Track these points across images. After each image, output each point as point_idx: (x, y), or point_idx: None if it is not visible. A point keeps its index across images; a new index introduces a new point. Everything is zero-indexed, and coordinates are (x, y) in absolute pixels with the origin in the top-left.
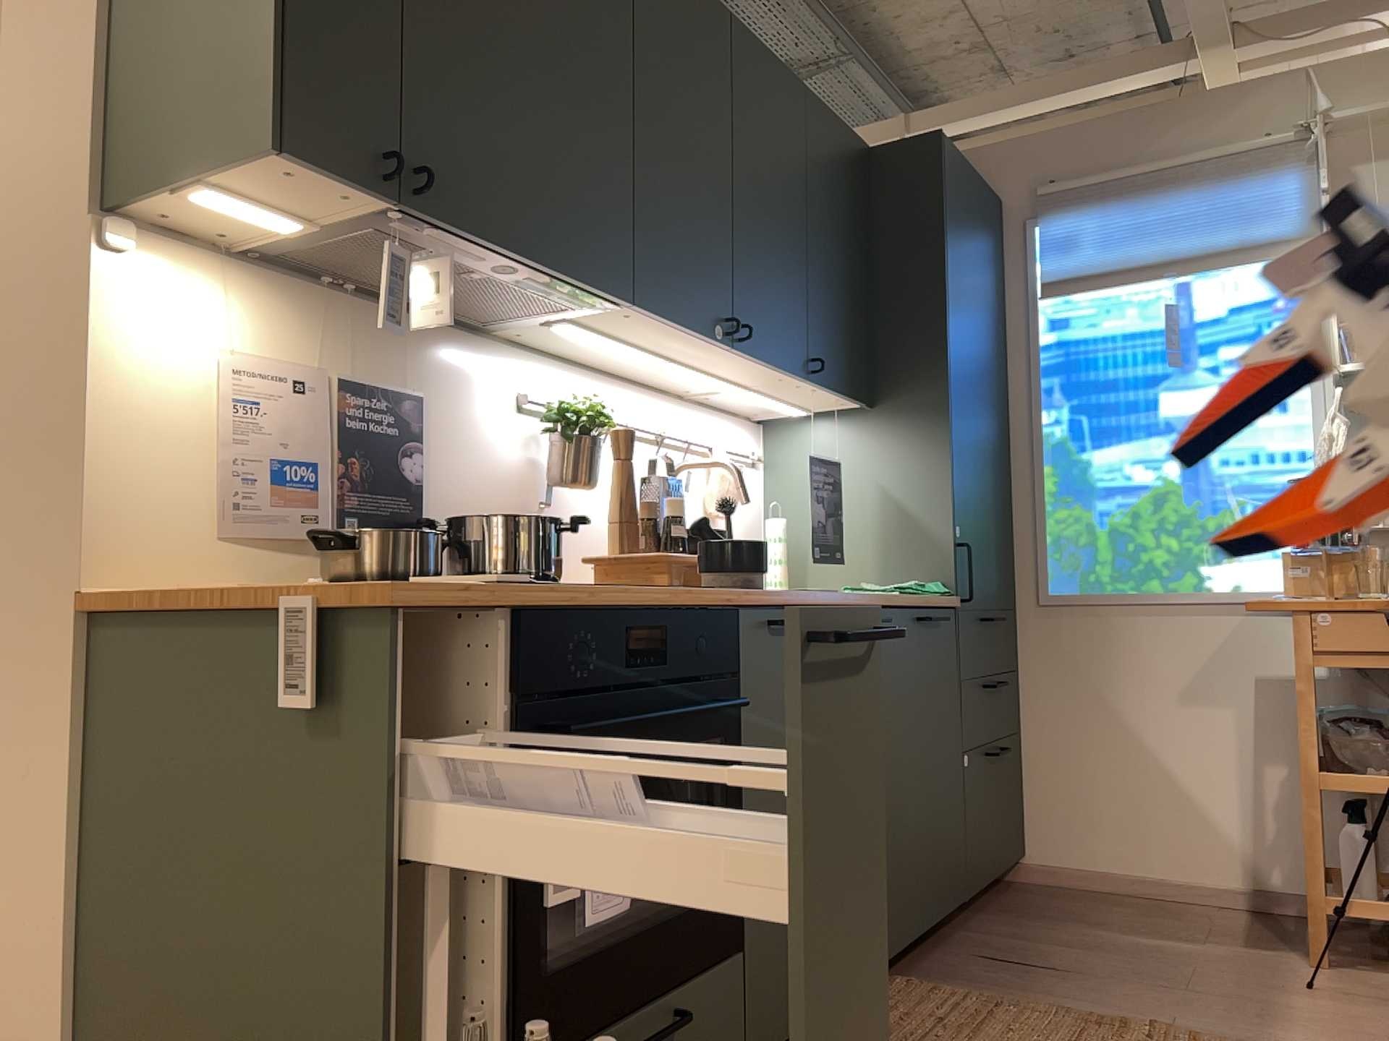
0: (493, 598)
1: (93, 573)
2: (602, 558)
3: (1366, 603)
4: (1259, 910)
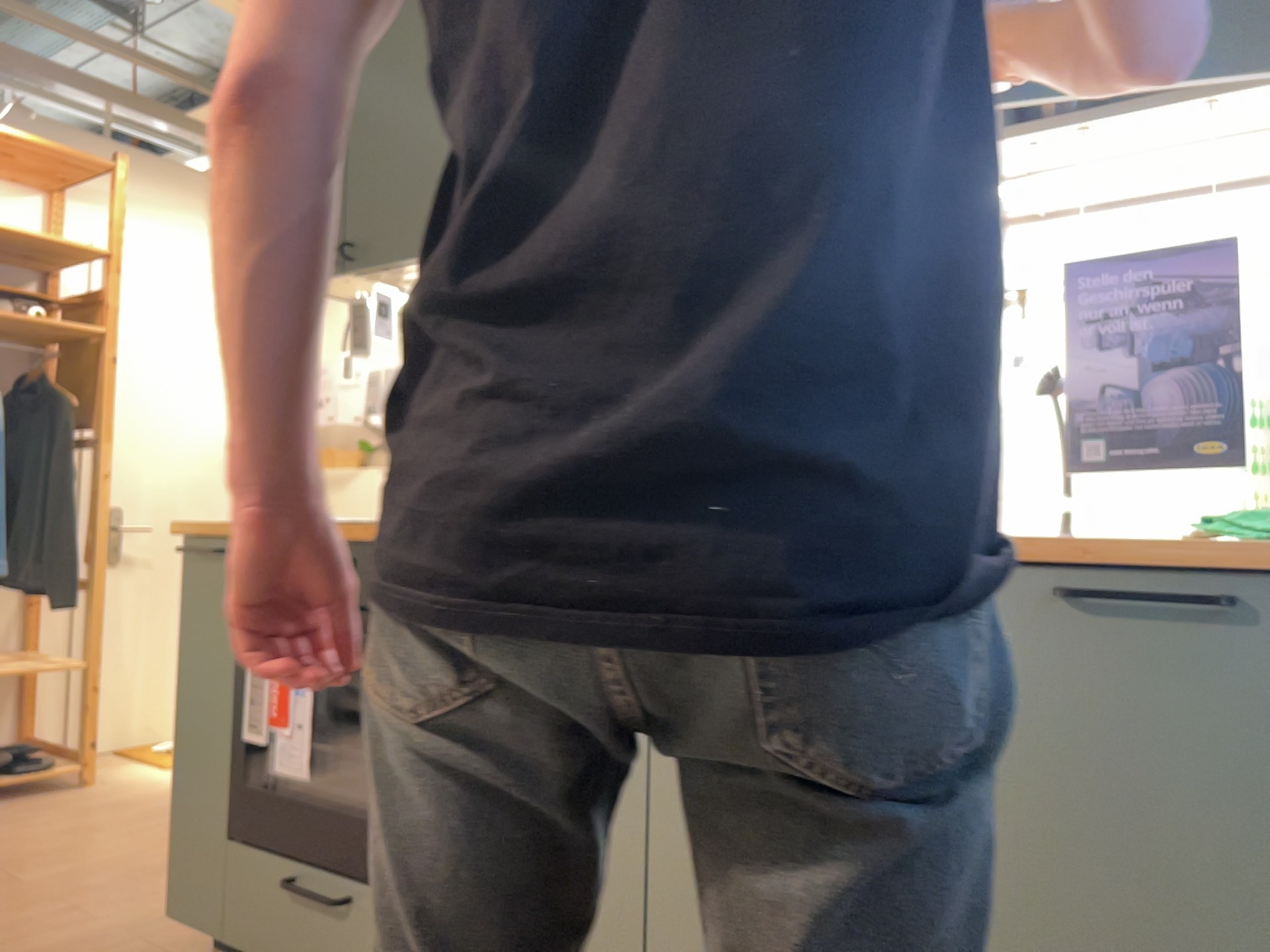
0: (218, 531)
1: None
2: None
3: None
4: None
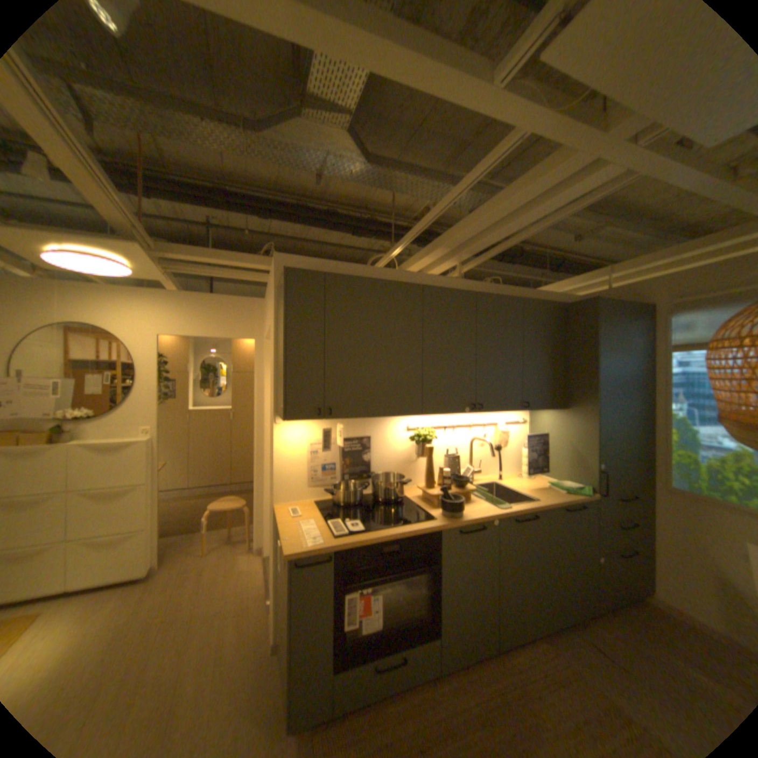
0: (323, 552)
1: (276, 501)
2: (420, 489)
3: None
4: None
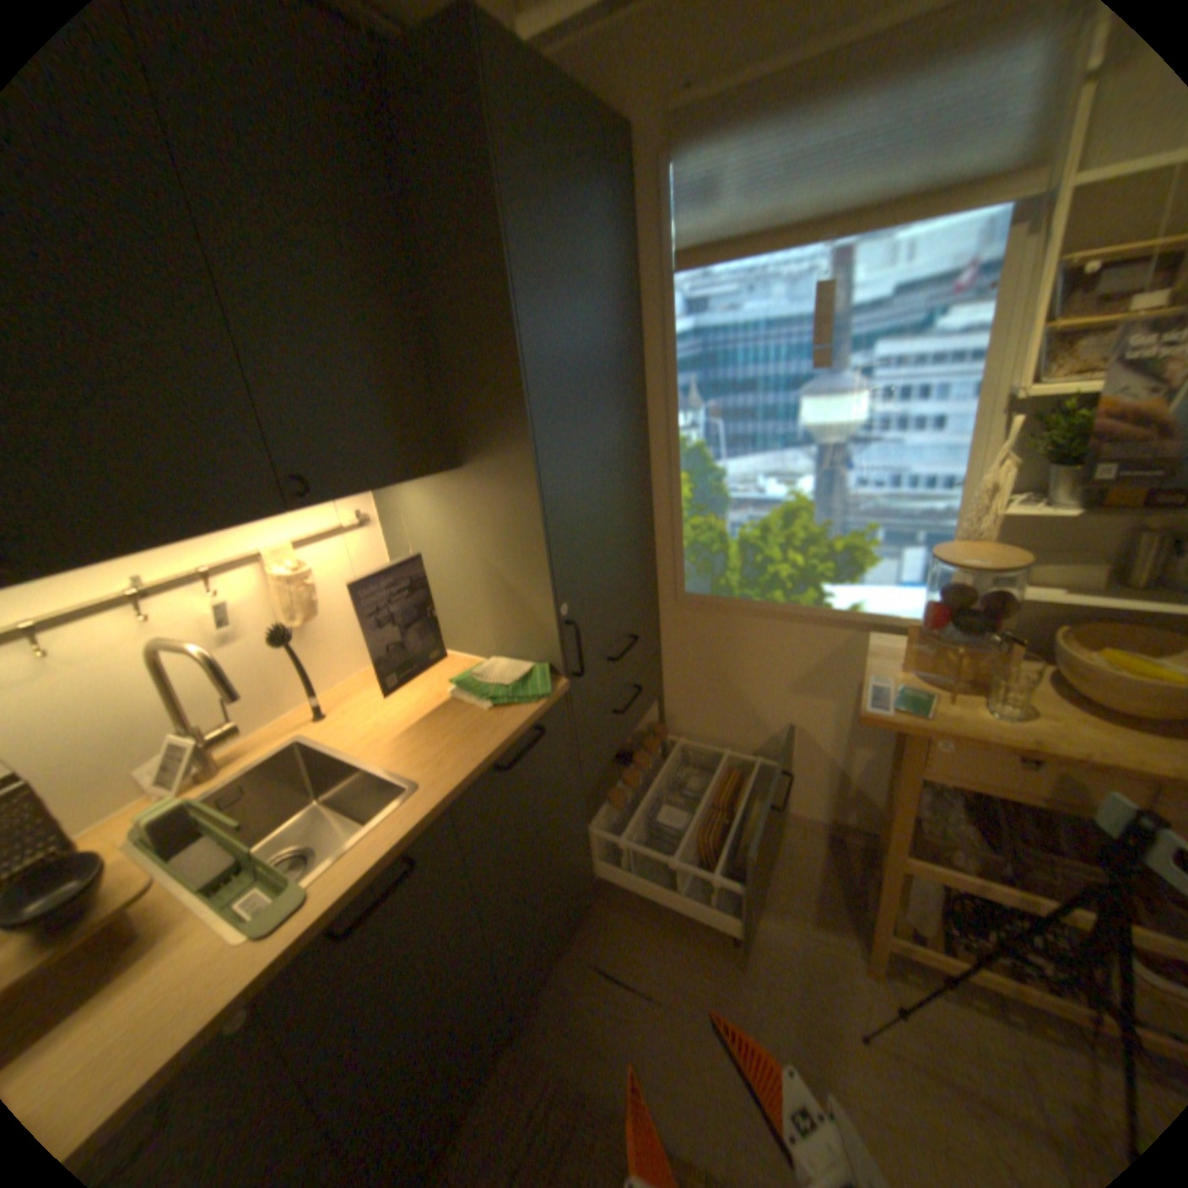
0: None
1: None
2: None
3: (1004, 747)
4: (834, 840)
